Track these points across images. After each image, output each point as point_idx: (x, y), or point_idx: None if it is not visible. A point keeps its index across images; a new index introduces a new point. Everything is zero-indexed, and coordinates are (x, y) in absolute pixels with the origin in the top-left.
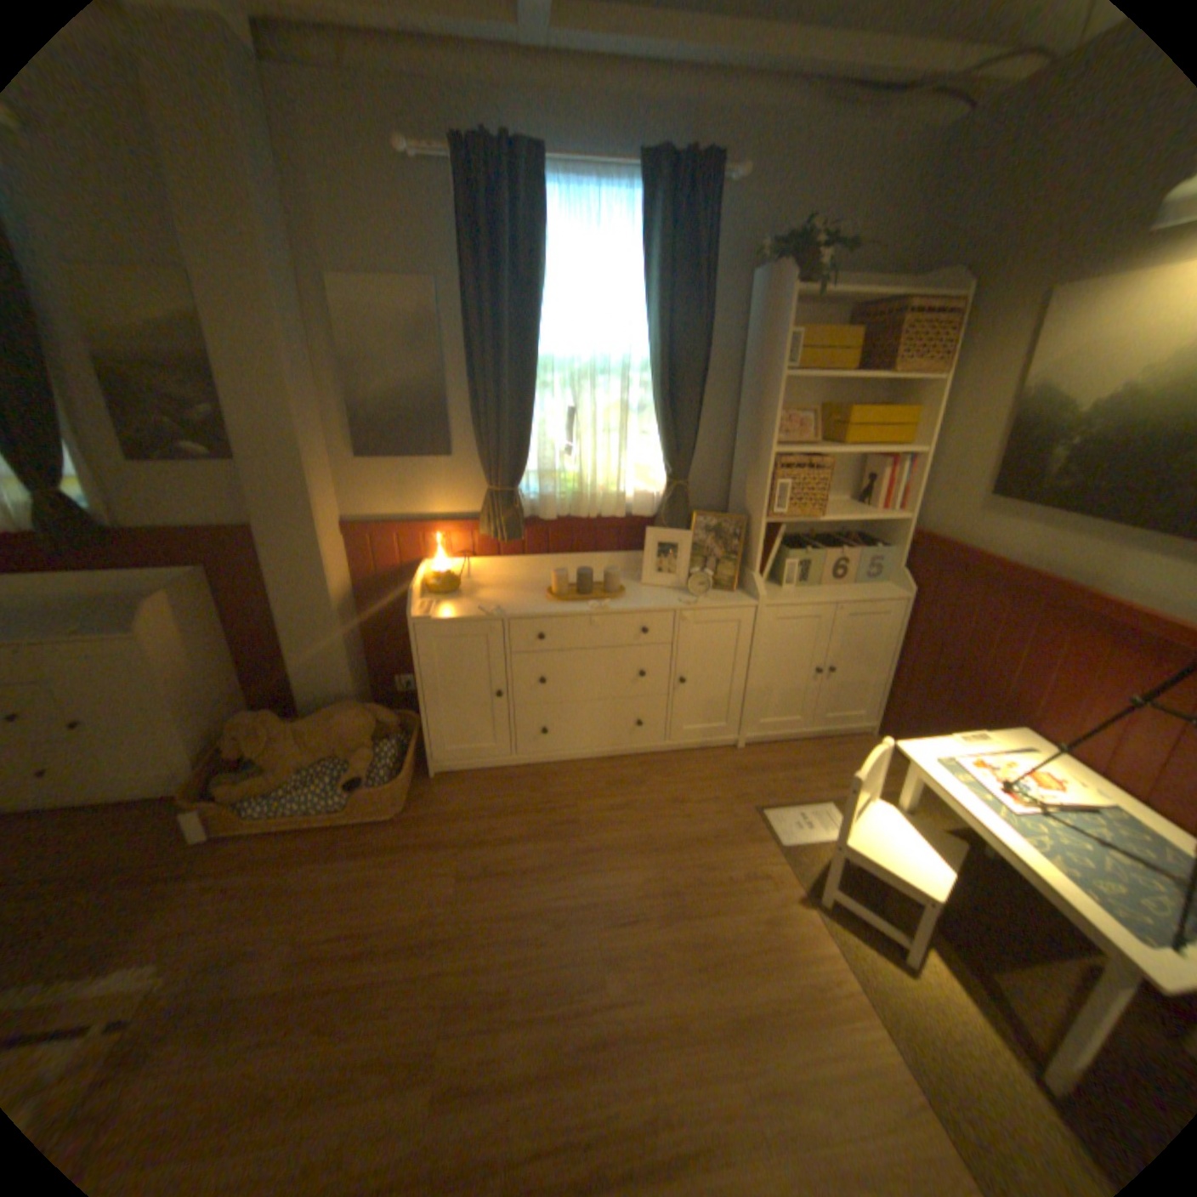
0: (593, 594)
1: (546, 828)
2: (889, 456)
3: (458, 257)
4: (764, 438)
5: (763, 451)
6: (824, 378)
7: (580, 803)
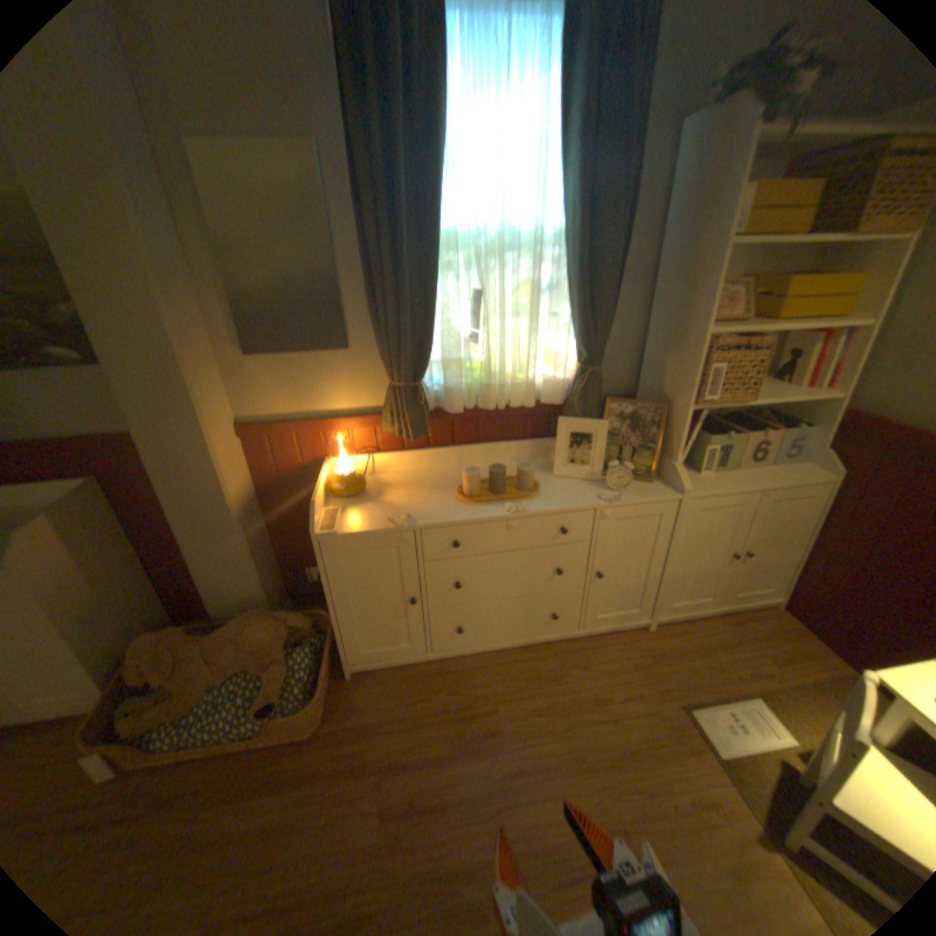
0: (506, 491)
1: (469, 742)
2: (820, 329)
3: (342, 108)
4: (696, 316)
5: (693, 331)
6: (753, 245)
7: (501, 707)
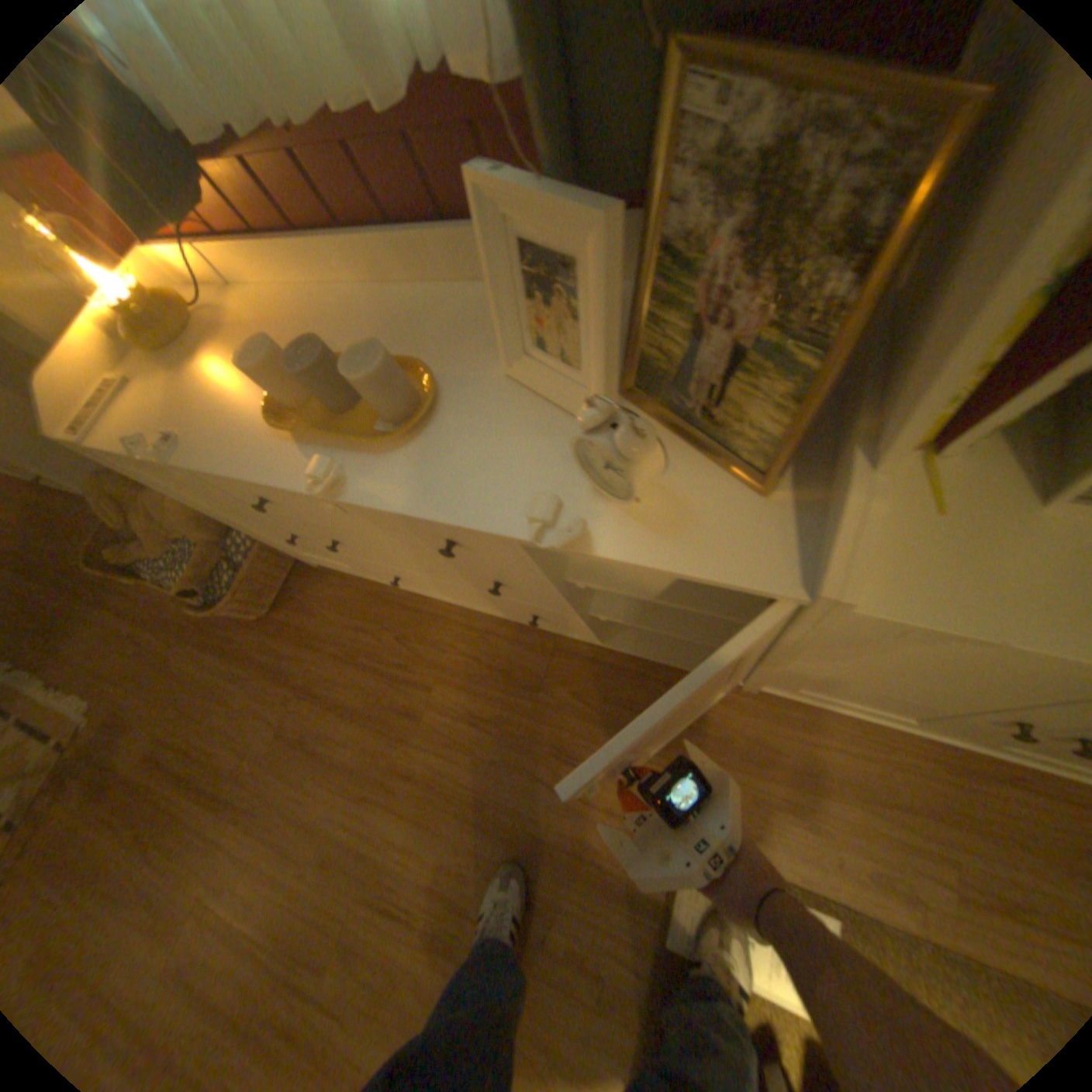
0: (358, 407)
1: (382, 710)
2: None
3: None
4: None
5: None
6: None
7: (438, 689)
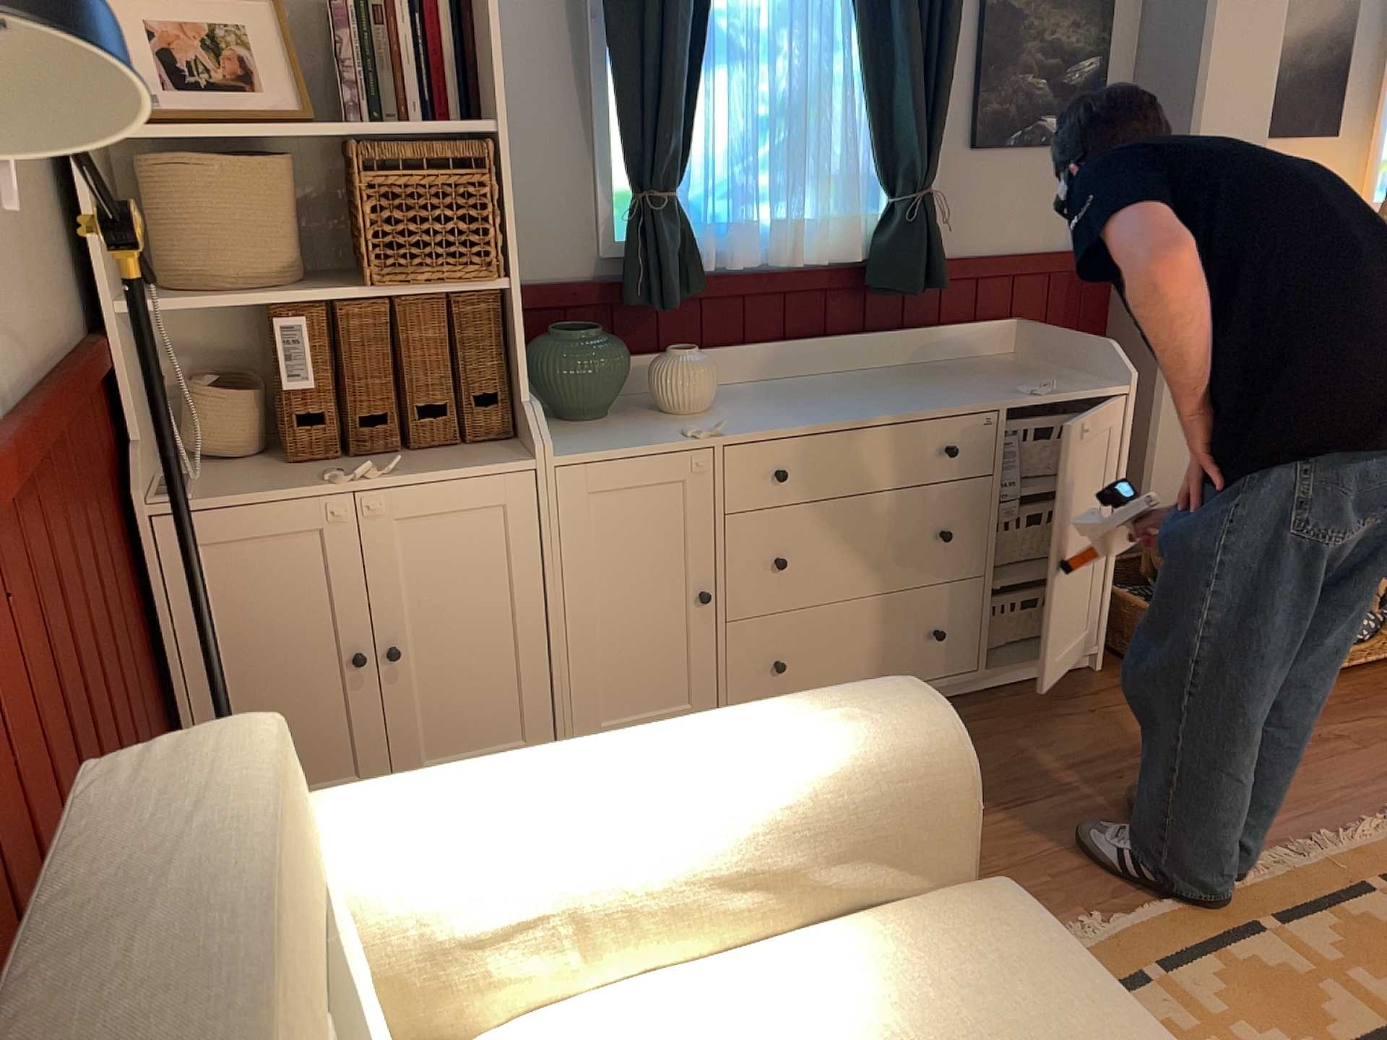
0: None
1: None
2: None
3: None
4: None
5: None
6: None
7: None
